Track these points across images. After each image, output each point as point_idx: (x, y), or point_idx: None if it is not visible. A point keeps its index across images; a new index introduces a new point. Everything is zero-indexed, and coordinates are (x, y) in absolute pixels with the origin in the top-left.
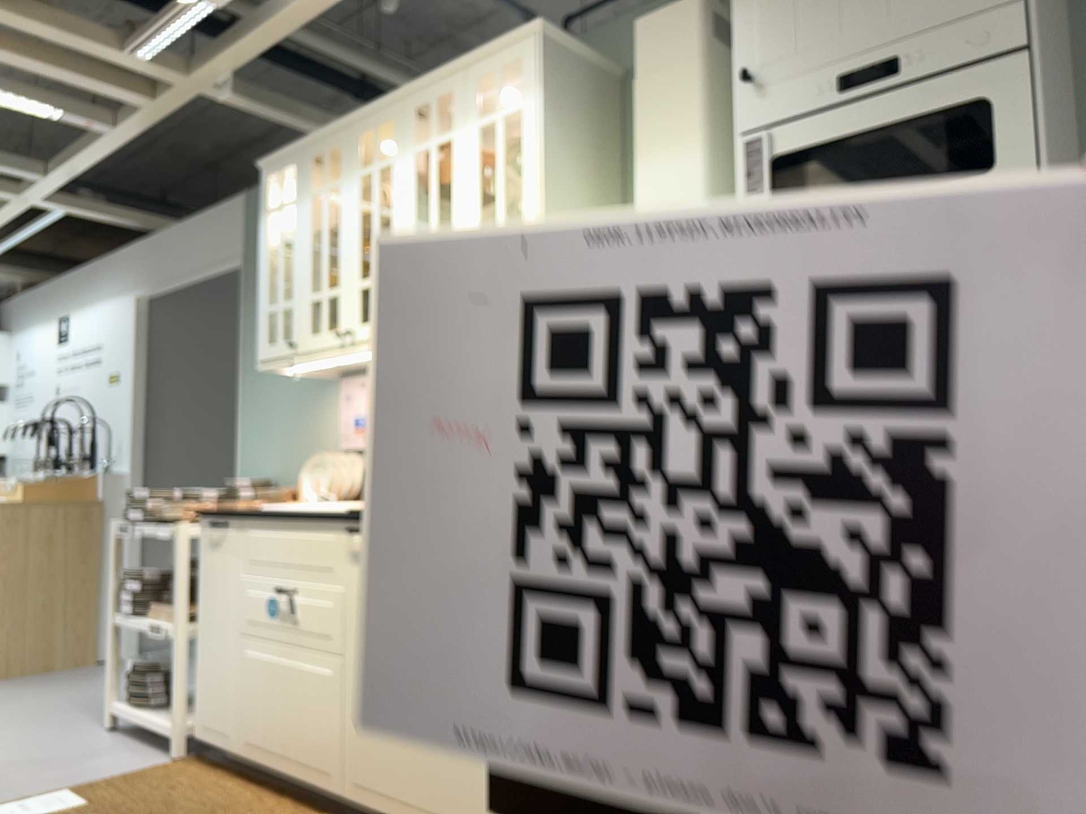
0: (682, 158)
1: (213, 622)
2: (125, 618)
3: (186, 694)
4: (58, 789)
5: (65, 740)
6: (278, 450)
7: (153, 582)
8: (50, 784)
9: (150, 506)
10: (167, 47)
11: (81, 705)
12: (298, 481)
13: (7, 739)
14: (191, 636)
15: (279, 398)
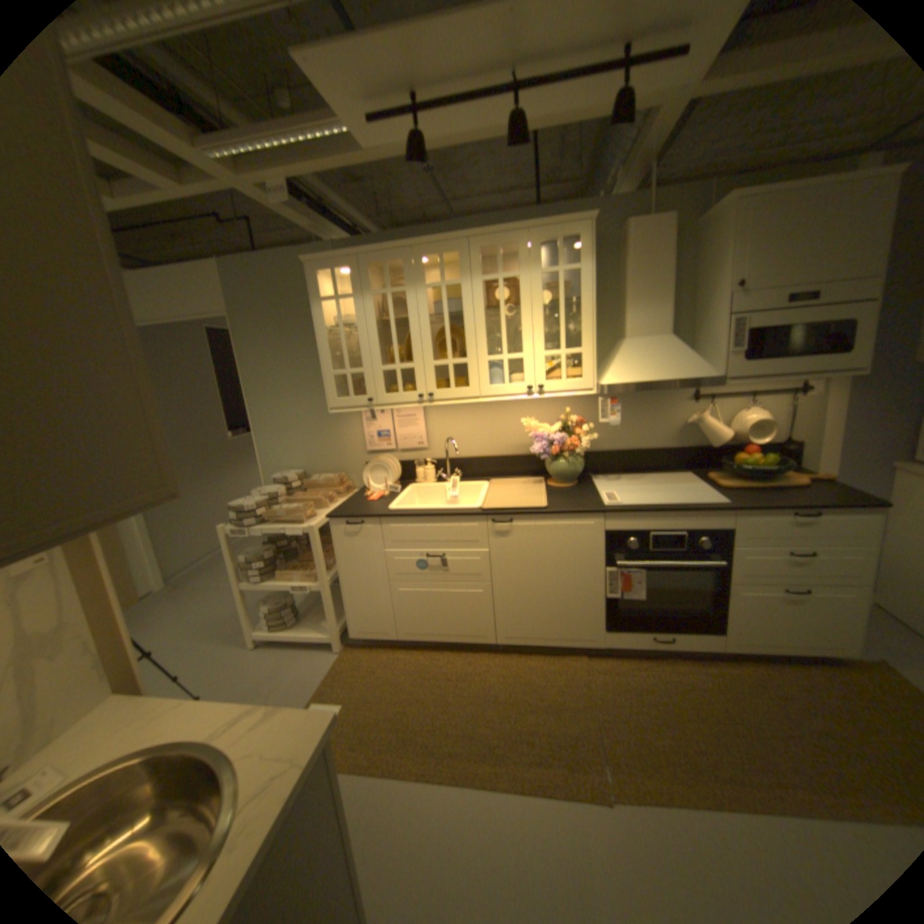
0: (661, 309)
1: (360, 578)
2: (254, 586)
3: (335, 618)
4: (301, 704)
5: (236, 669)
6: (300, 452)
7: (268, 559)
8: (289, 703)
9: (257, 514)
10: (239, 150)
11: (194, 638)
12: (326, 471)
13: (187, 685)
14: (330, 586)
15: (294, 418)
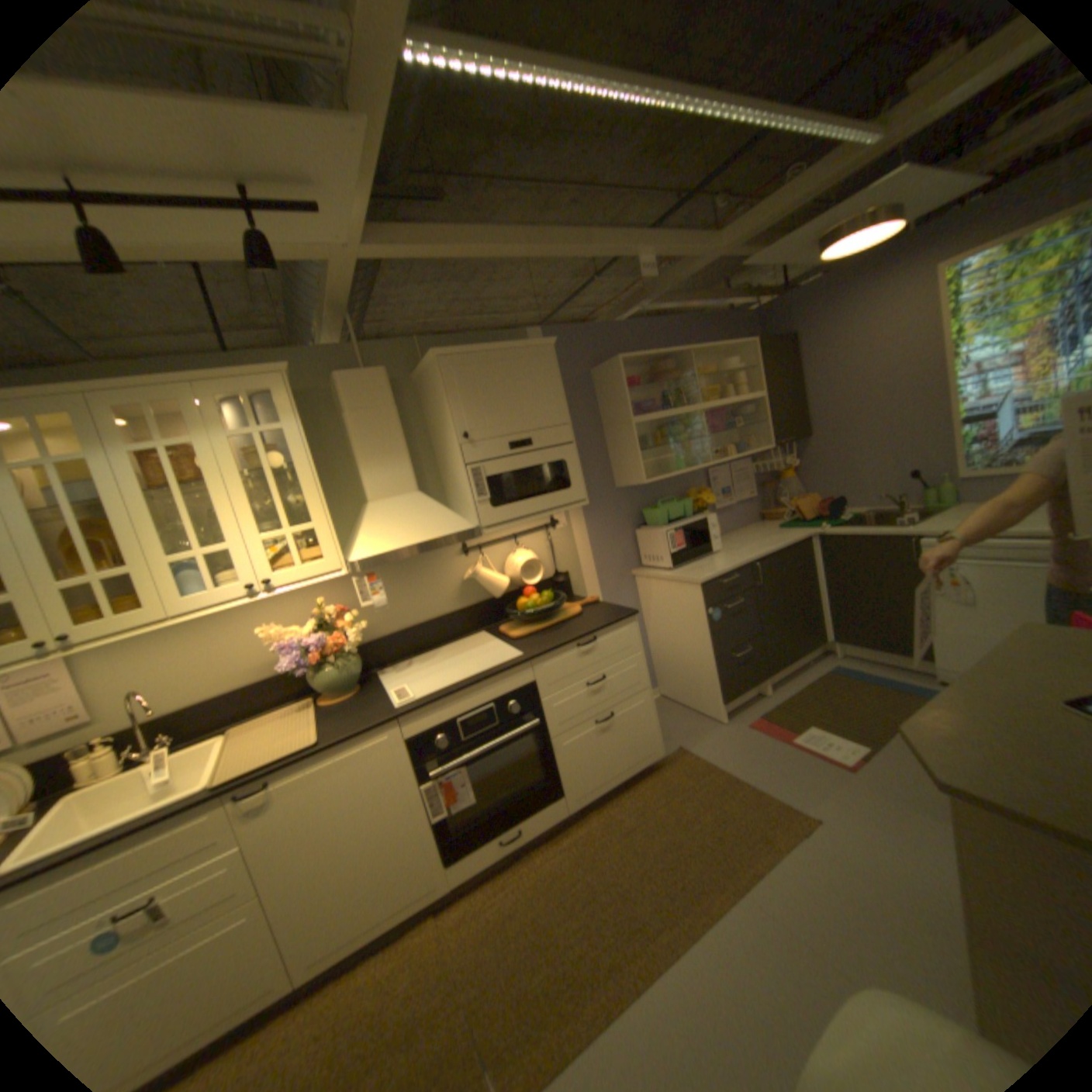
0: (398, 466)
1: None
2: None
3: None
4: None
5: None
6: None
7: None
8: None
9: None
10: None
11: None
12: None
13: None
14: None
15: None
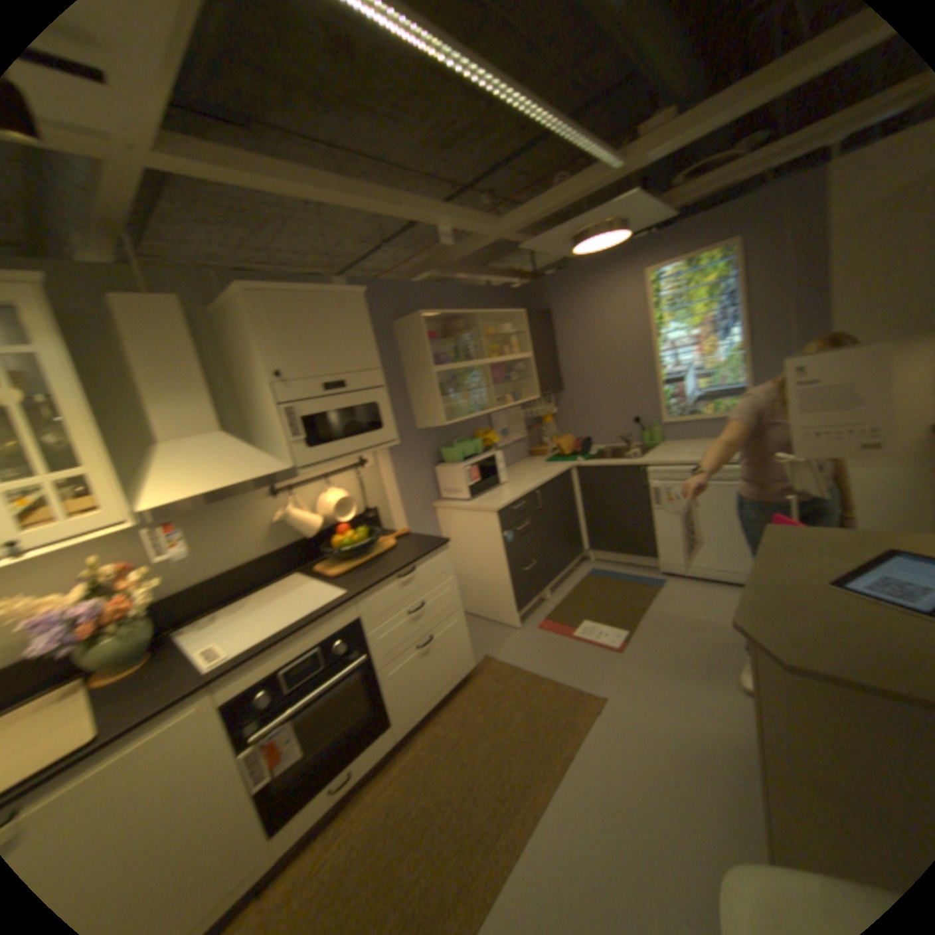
0: (200, 402)
1: None
2: None
3: None
4: None
5: None
6: None
7: None
8: None
9: None
10: None
11: None
12: None
13: None
14: None
15: None
